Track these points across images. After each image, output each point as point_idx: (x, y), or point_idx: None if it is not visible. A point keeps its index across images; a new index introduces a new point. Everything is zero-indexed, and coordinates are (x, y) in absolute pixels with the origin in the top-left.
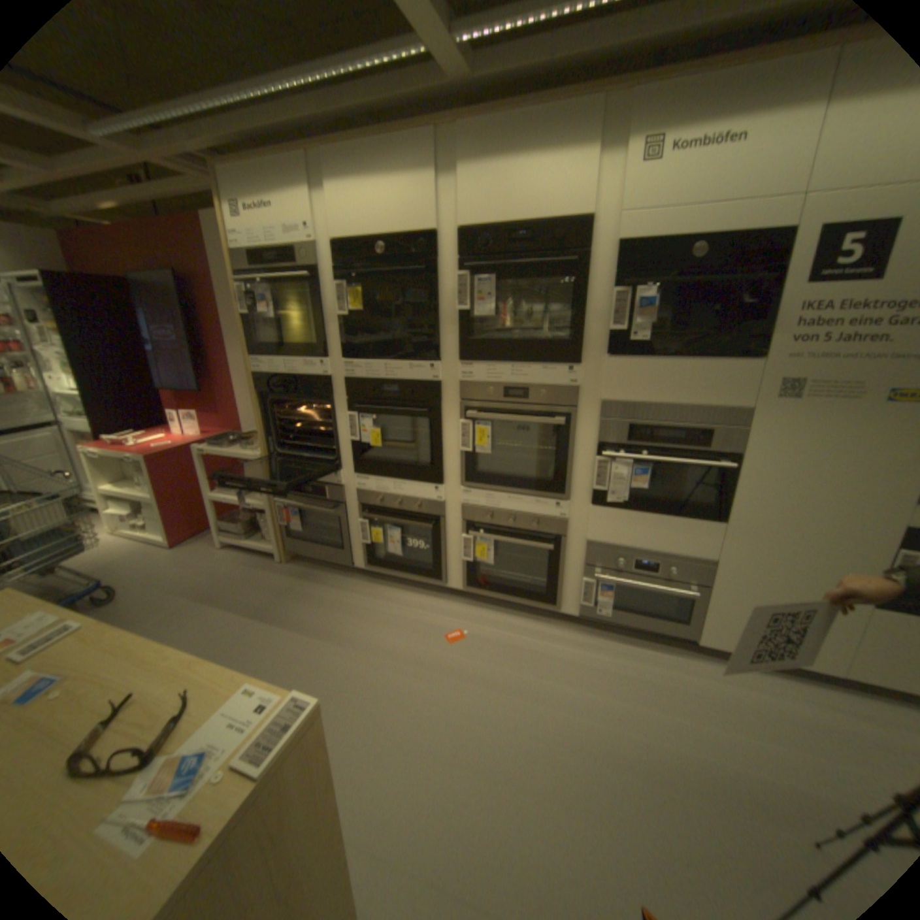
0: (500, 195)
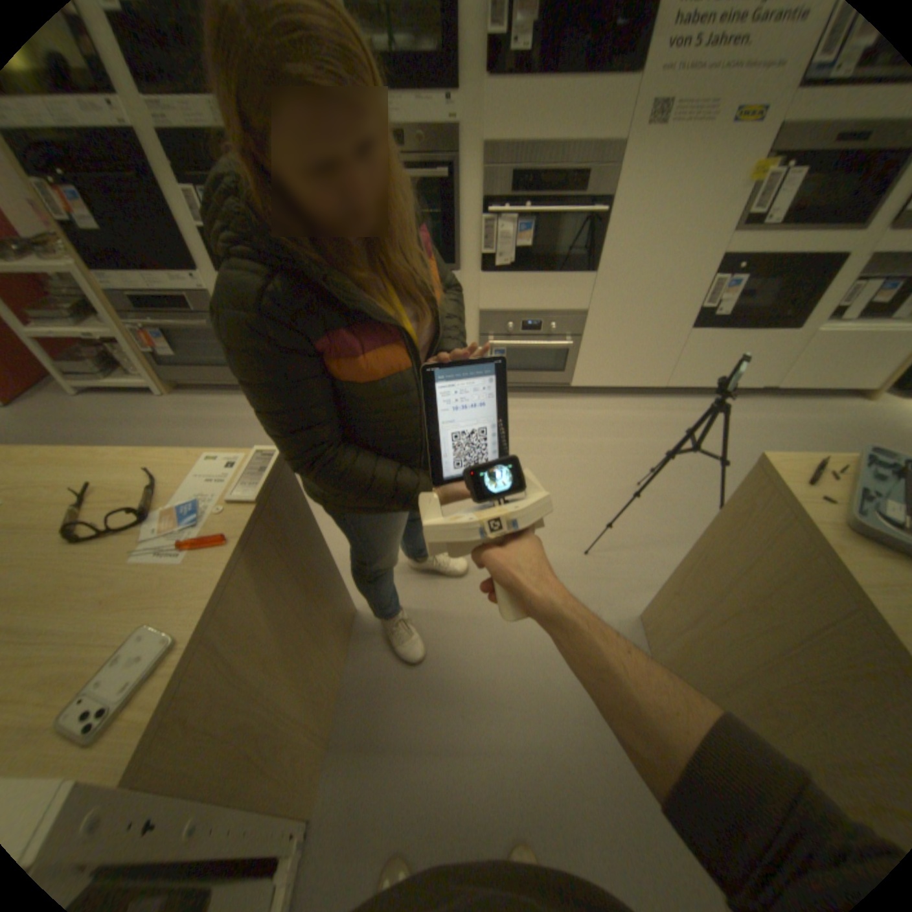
0: None
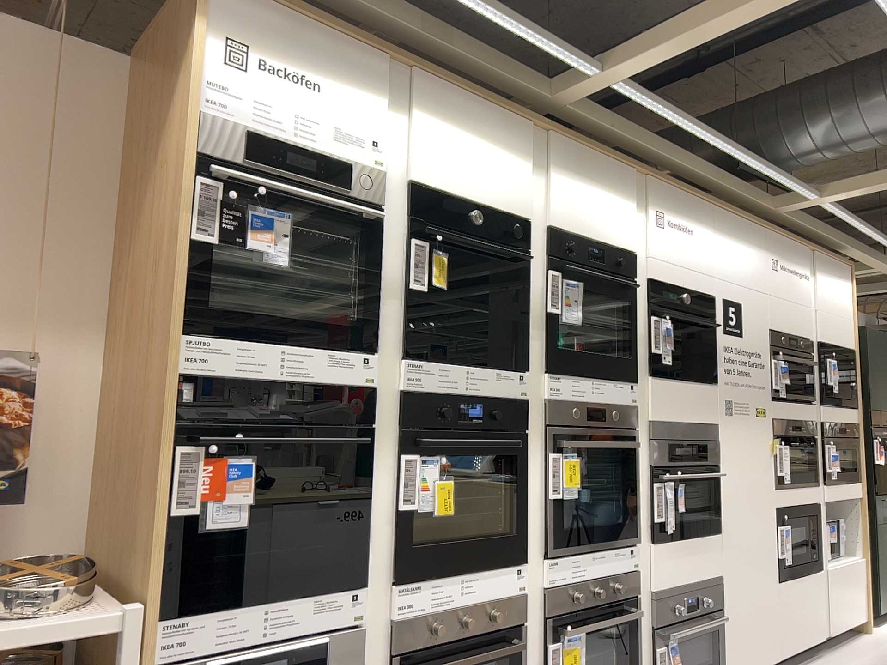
0: (576, 214)
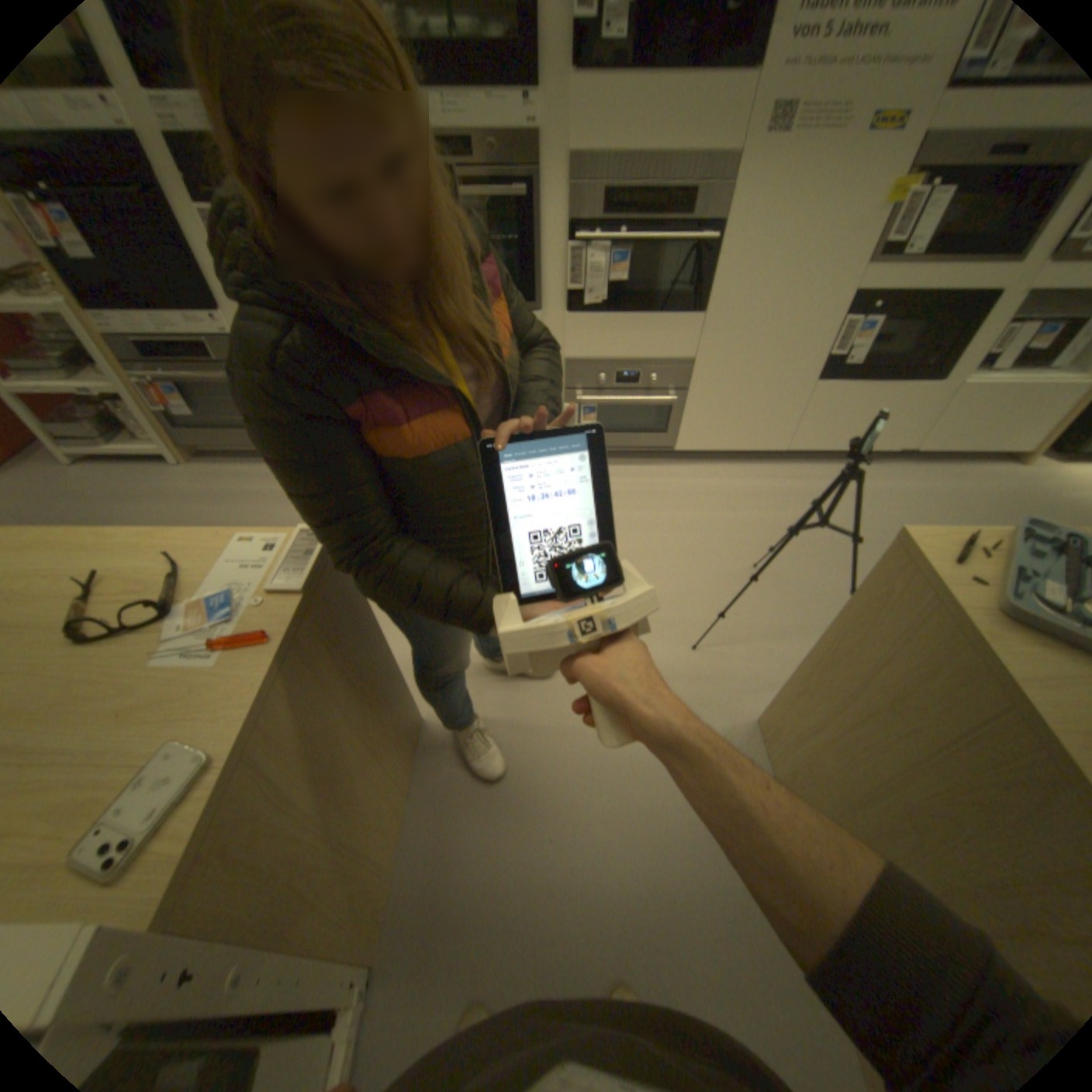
0: None
